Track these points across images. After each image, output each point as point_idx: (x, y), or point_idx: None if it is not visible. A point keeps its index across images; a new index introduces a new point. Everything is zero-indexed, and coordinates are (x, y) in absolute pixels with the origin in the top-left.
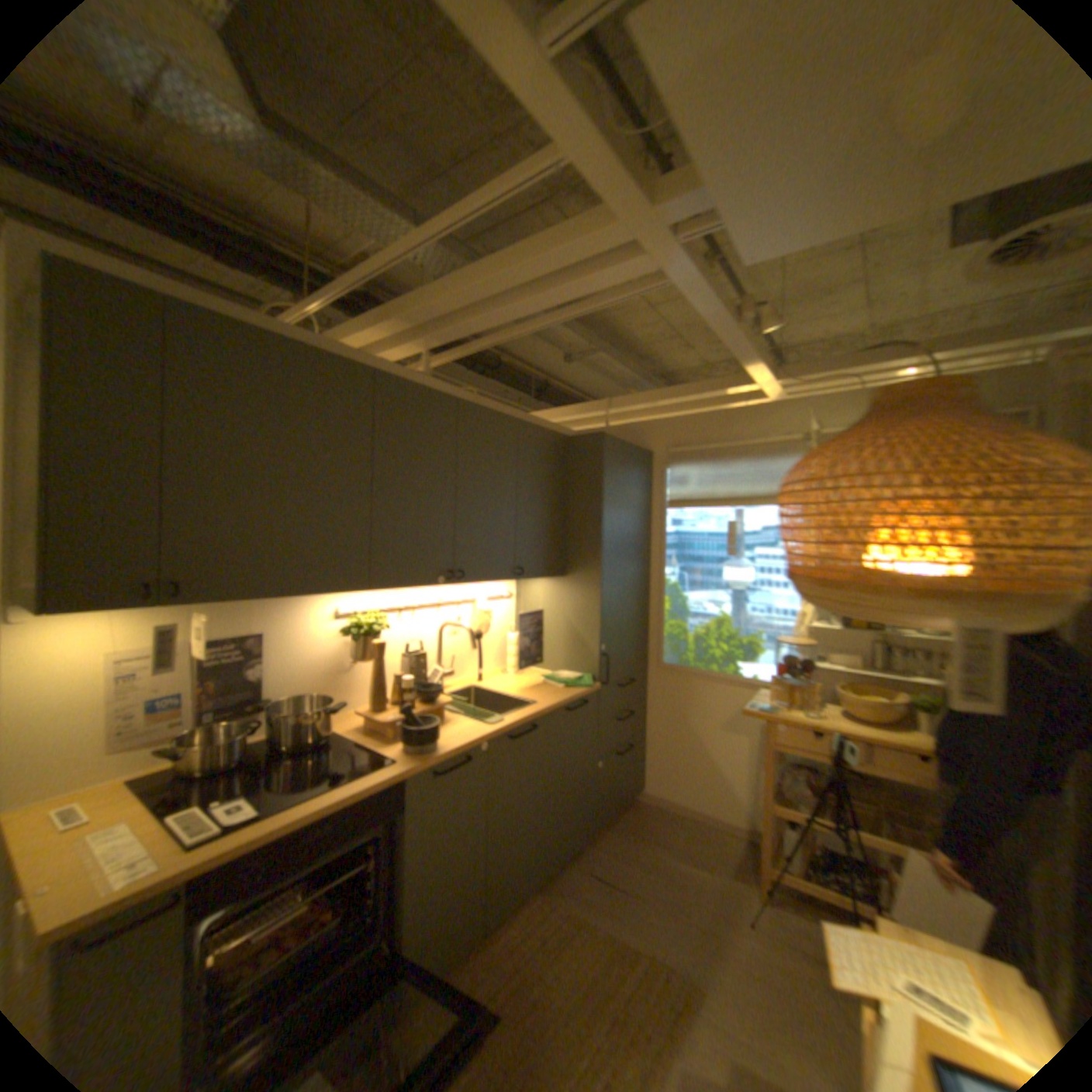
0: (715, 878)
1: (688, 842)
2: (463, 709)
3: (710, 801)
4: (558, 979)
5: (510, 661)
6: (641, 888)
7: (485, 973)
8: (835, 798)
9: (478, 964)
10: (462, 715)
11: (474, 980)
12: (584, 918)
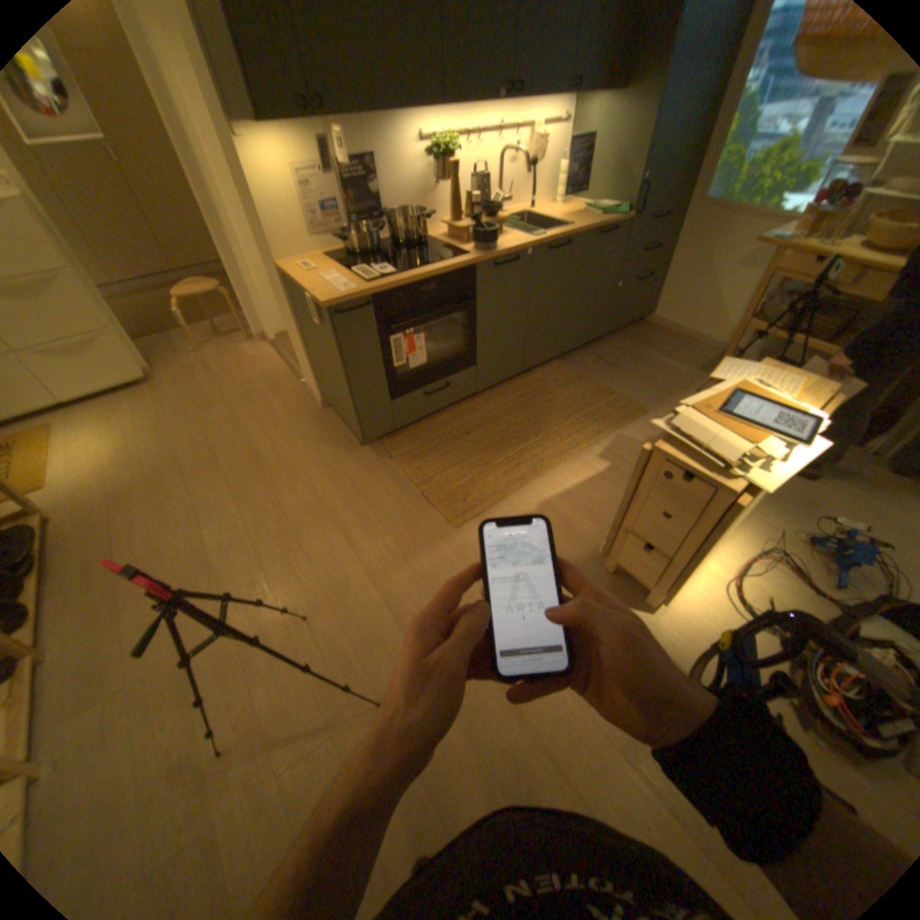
0: (683, 367)
1: (673, 347)
2: (515, 227)
3: (703, 322)
4: (560, 394)
5: (558, 191)
6: (626, 365)
7: (520, 387)
8: (804, 314)
9: (516, 383)
10: (514, 230)
11: (513, 388)
12: (583, 374)
